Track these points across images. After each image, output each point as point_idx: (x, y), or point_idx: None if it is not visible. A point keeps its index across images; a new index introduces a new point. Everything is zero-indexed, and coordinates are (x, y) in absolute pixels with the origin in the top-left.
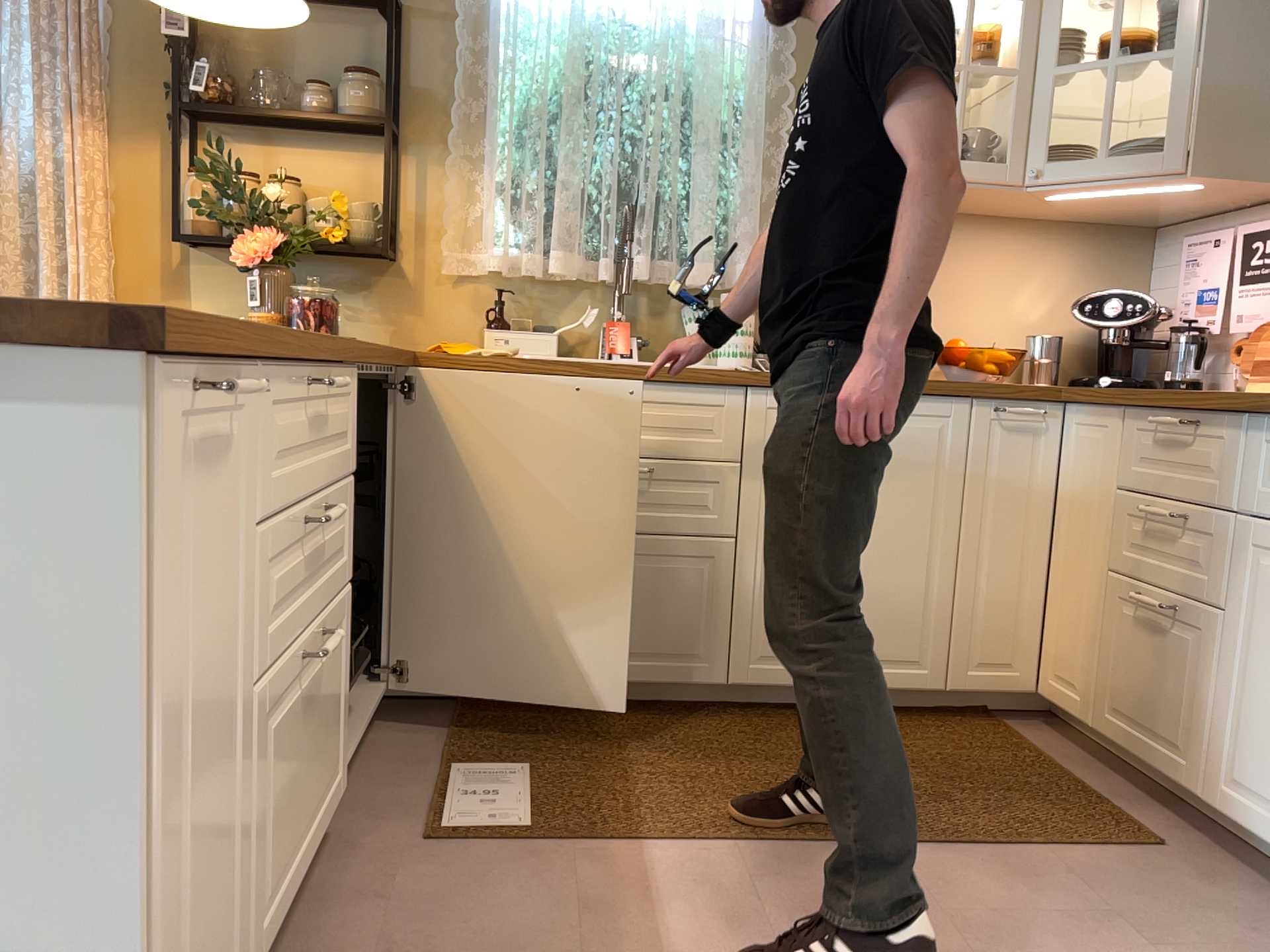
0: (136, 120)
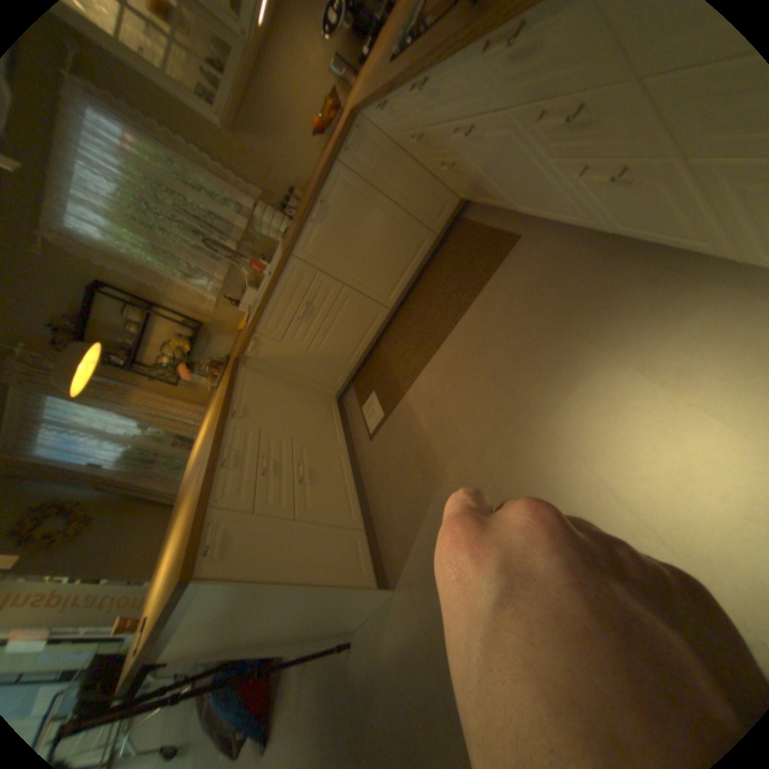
0: (131, 379)
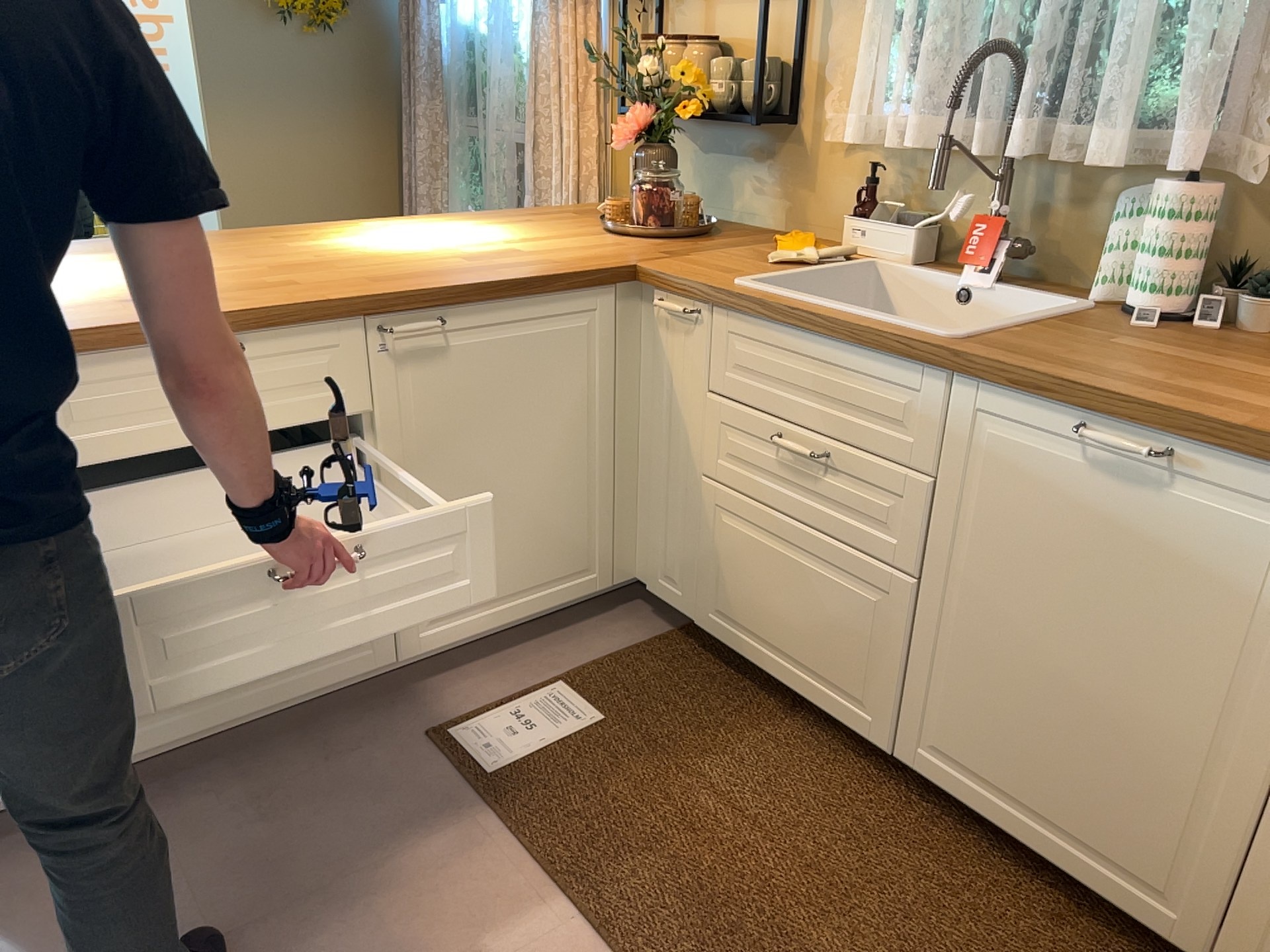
0: None
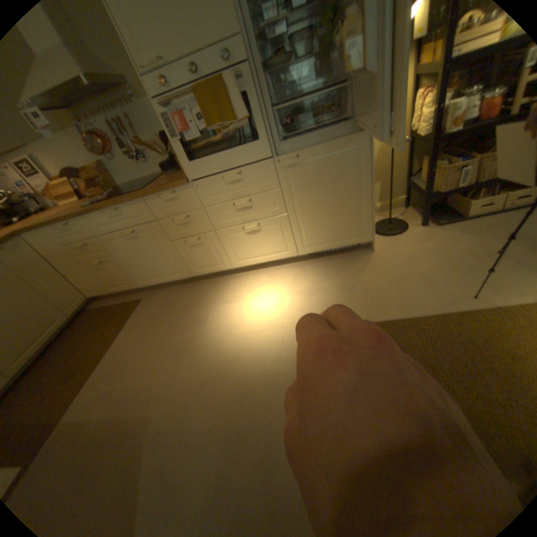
0: None
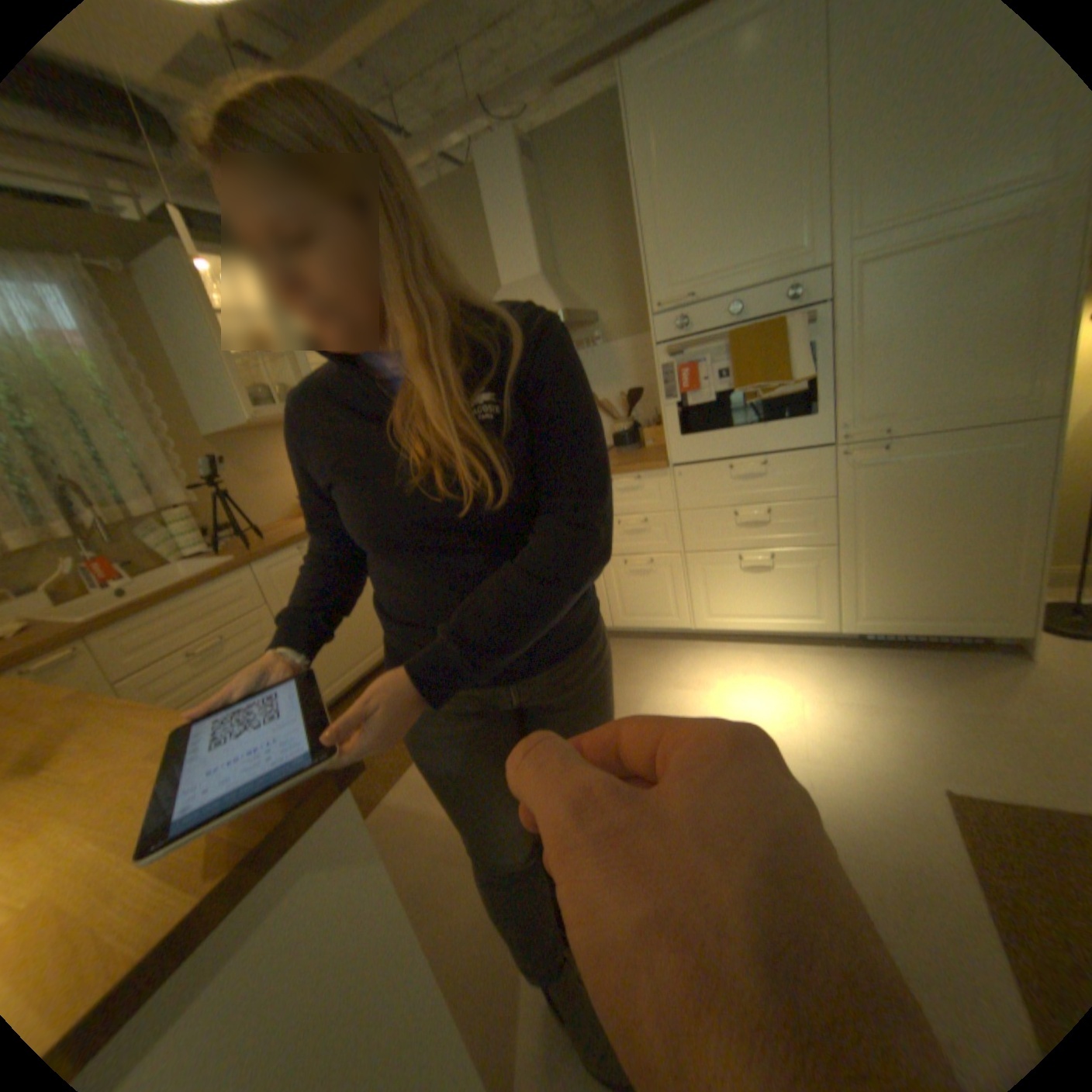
0: None
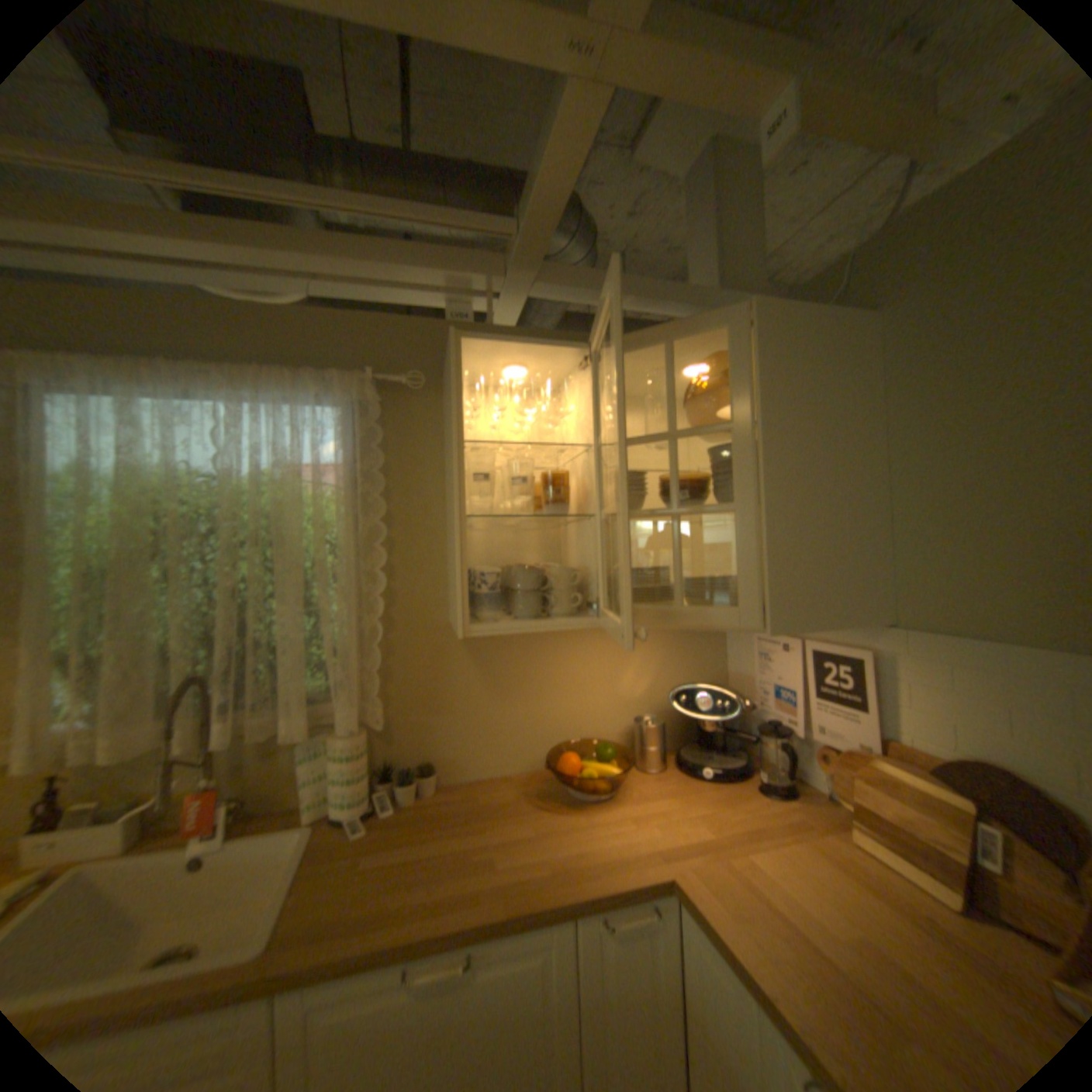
0: None
